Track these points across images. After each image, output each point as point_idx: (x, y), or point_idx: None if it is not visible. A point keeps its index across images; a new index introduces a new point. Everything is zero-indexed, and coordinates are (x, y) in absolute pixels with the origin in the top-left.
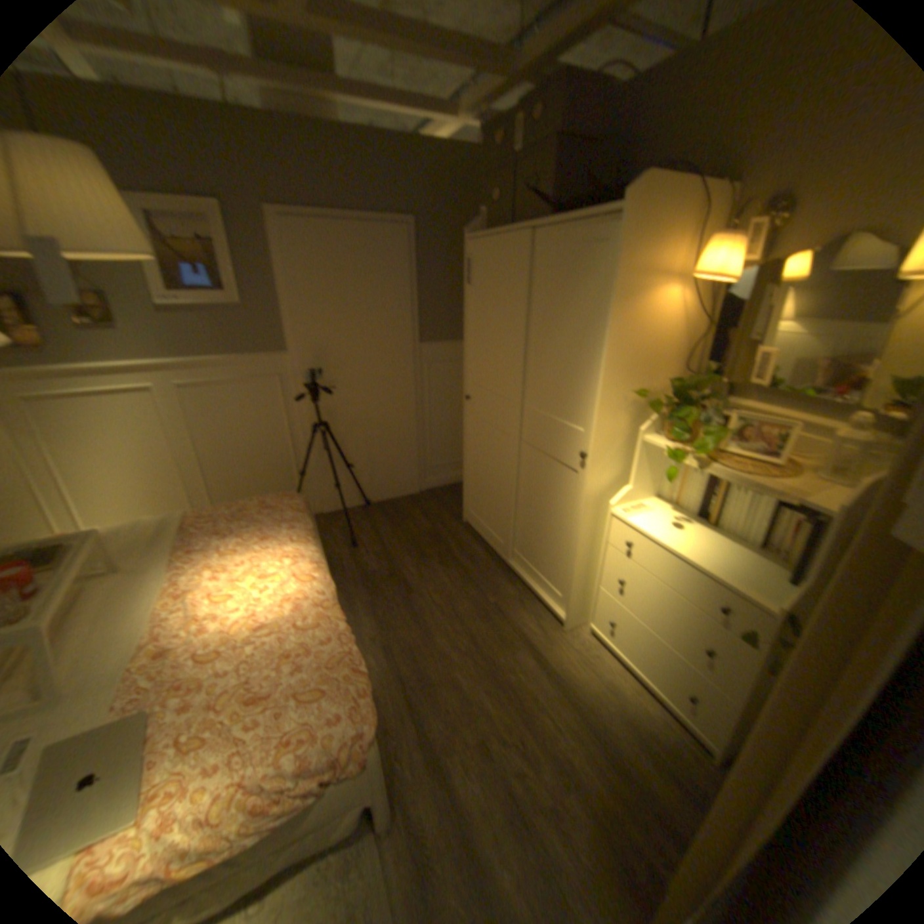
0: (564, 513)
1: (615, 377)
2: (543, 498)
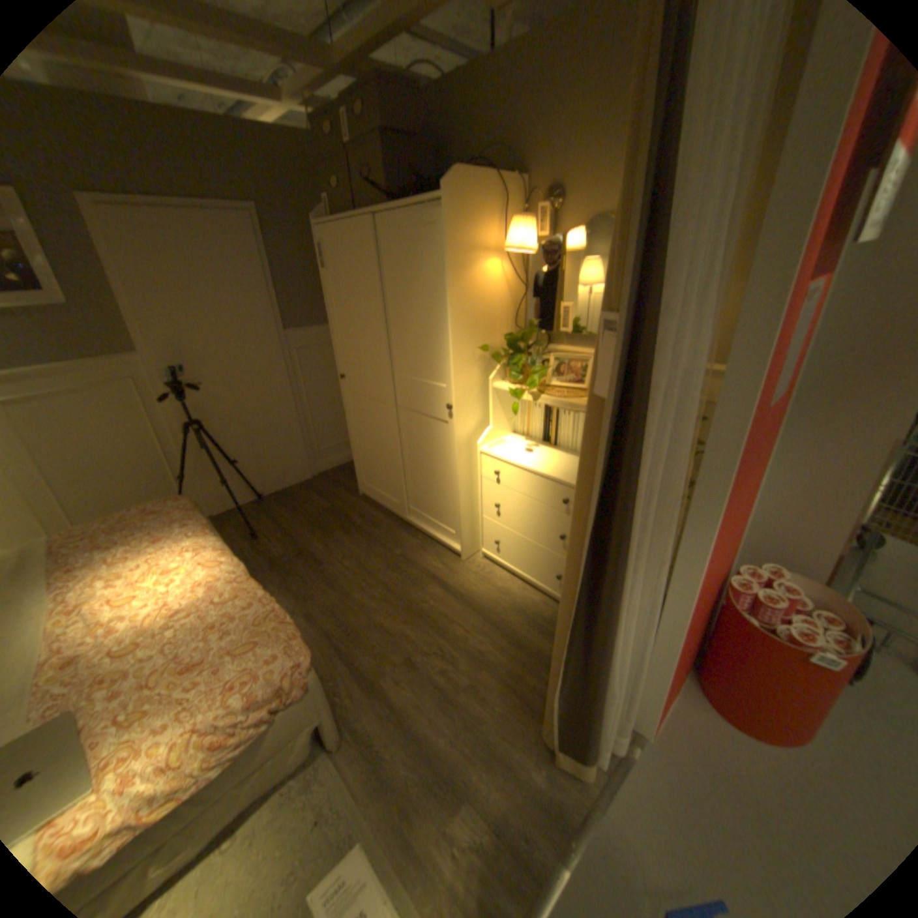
0: (442, 461)
1: (460, 338)
2: (423, 452)
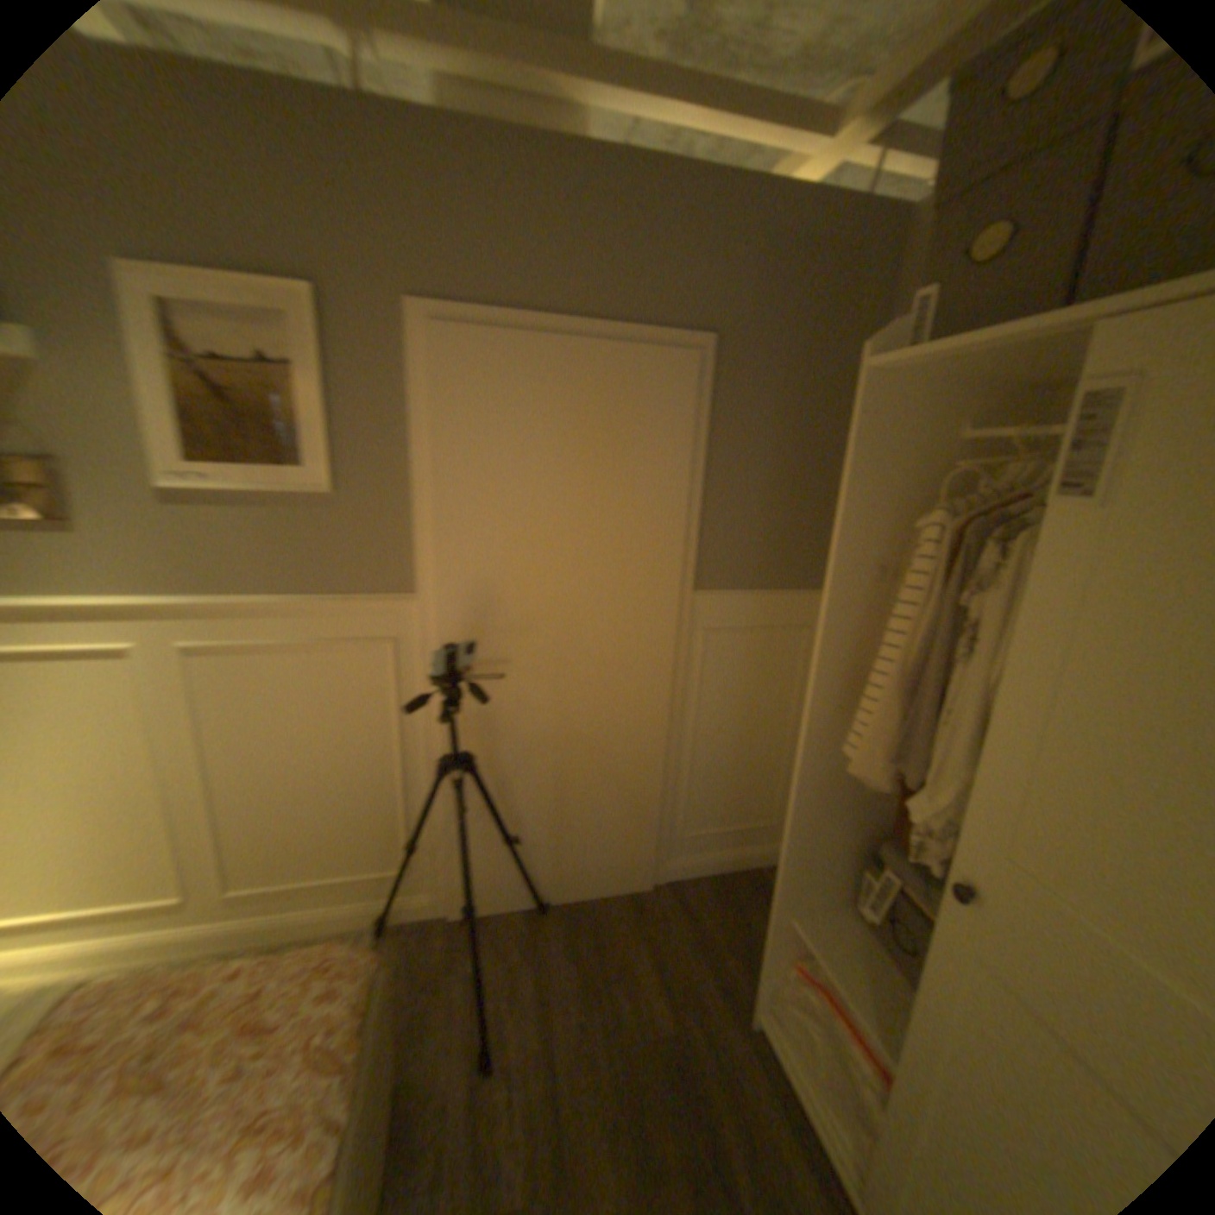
0: None
1: None
2: None
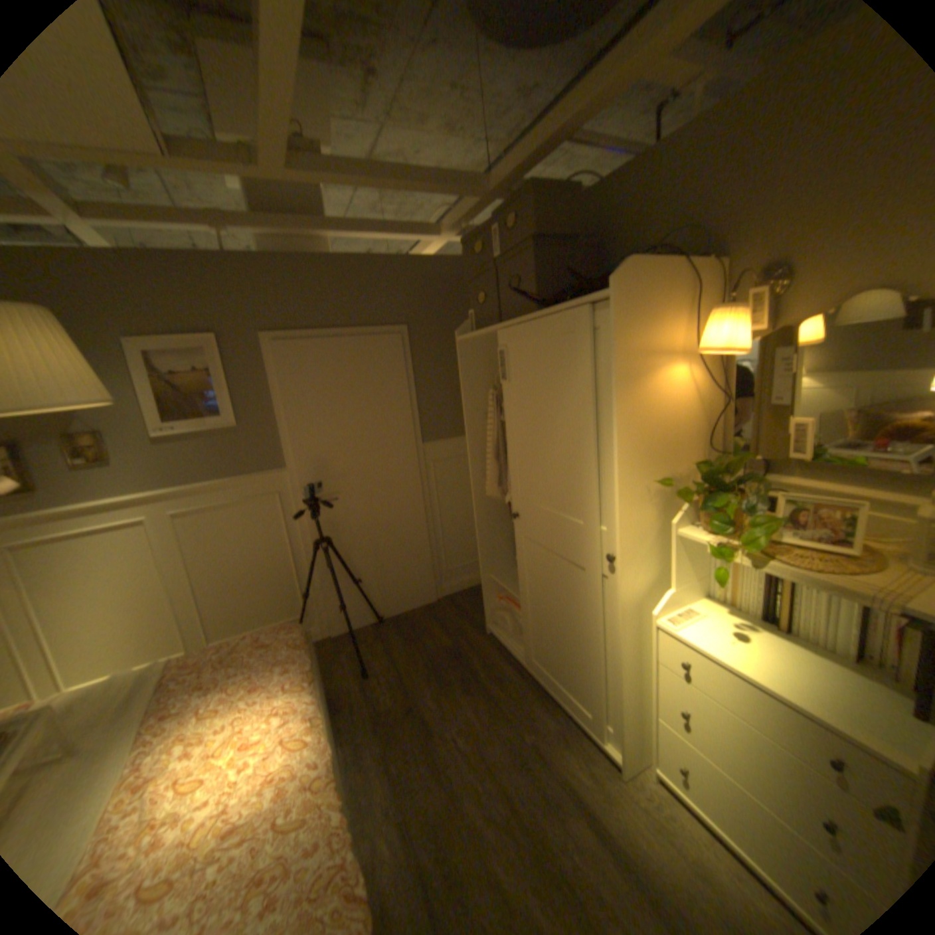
0: (597, 626)
1: (631, 468)
2: (570, 607)
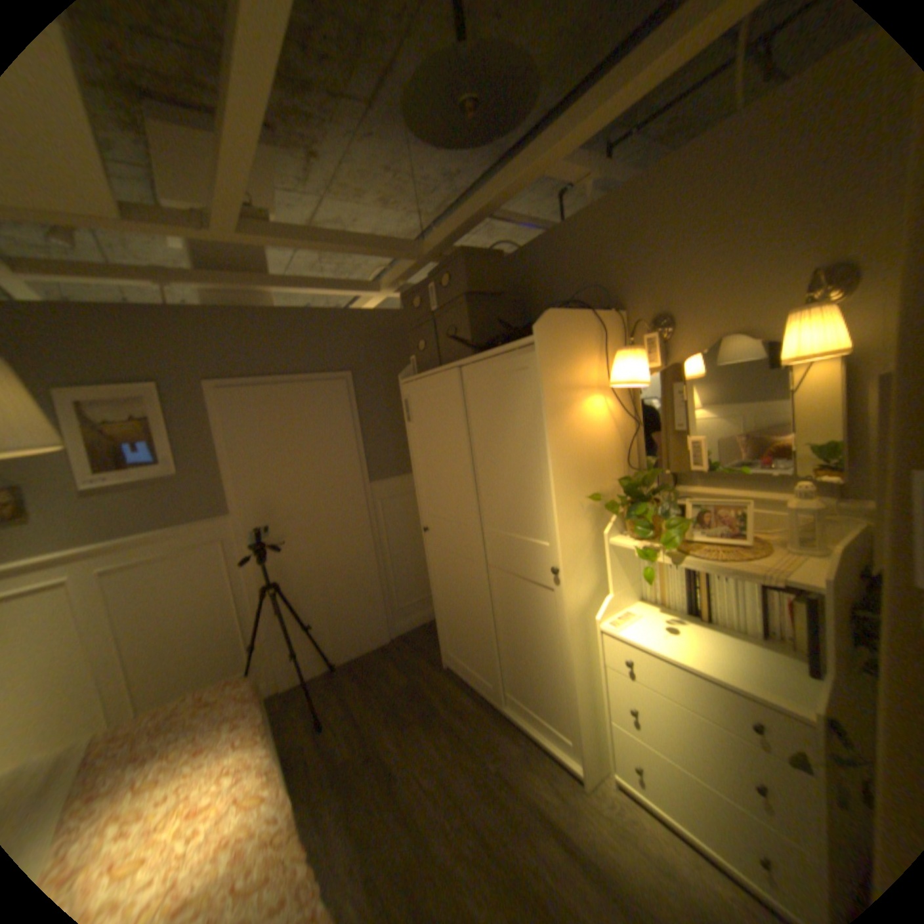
0: (548, 639)
1: (565, 486)
2: (522, 624)
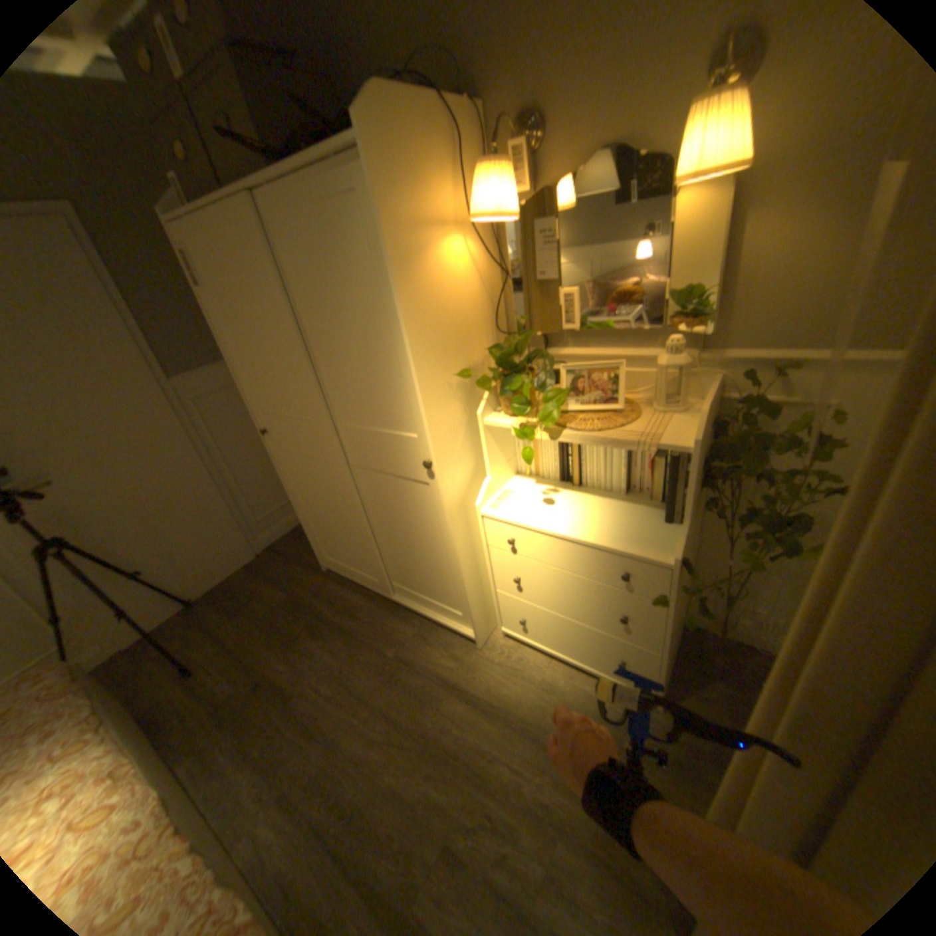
0: (428, 531)
1: (428, 364)
2: (399, 521)
